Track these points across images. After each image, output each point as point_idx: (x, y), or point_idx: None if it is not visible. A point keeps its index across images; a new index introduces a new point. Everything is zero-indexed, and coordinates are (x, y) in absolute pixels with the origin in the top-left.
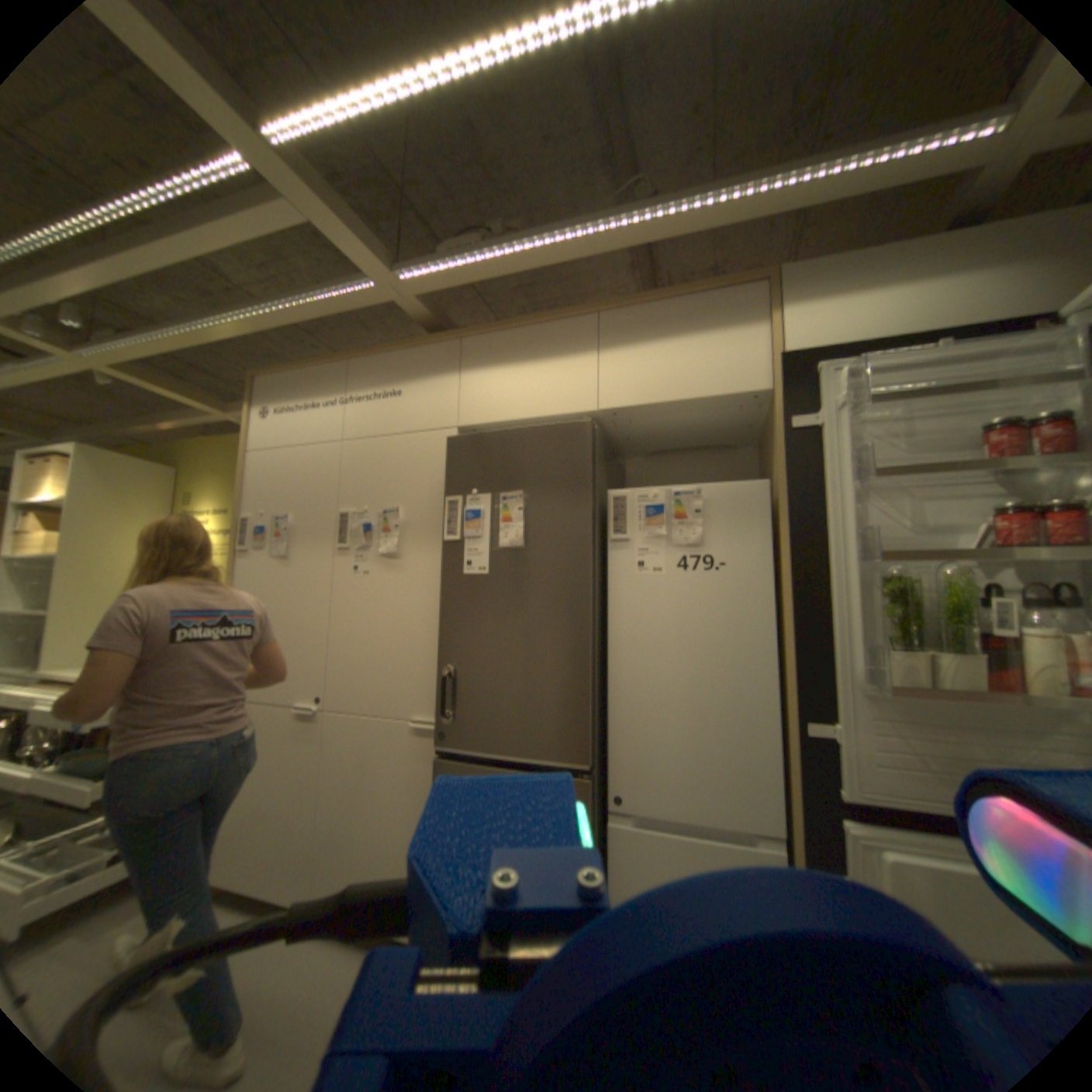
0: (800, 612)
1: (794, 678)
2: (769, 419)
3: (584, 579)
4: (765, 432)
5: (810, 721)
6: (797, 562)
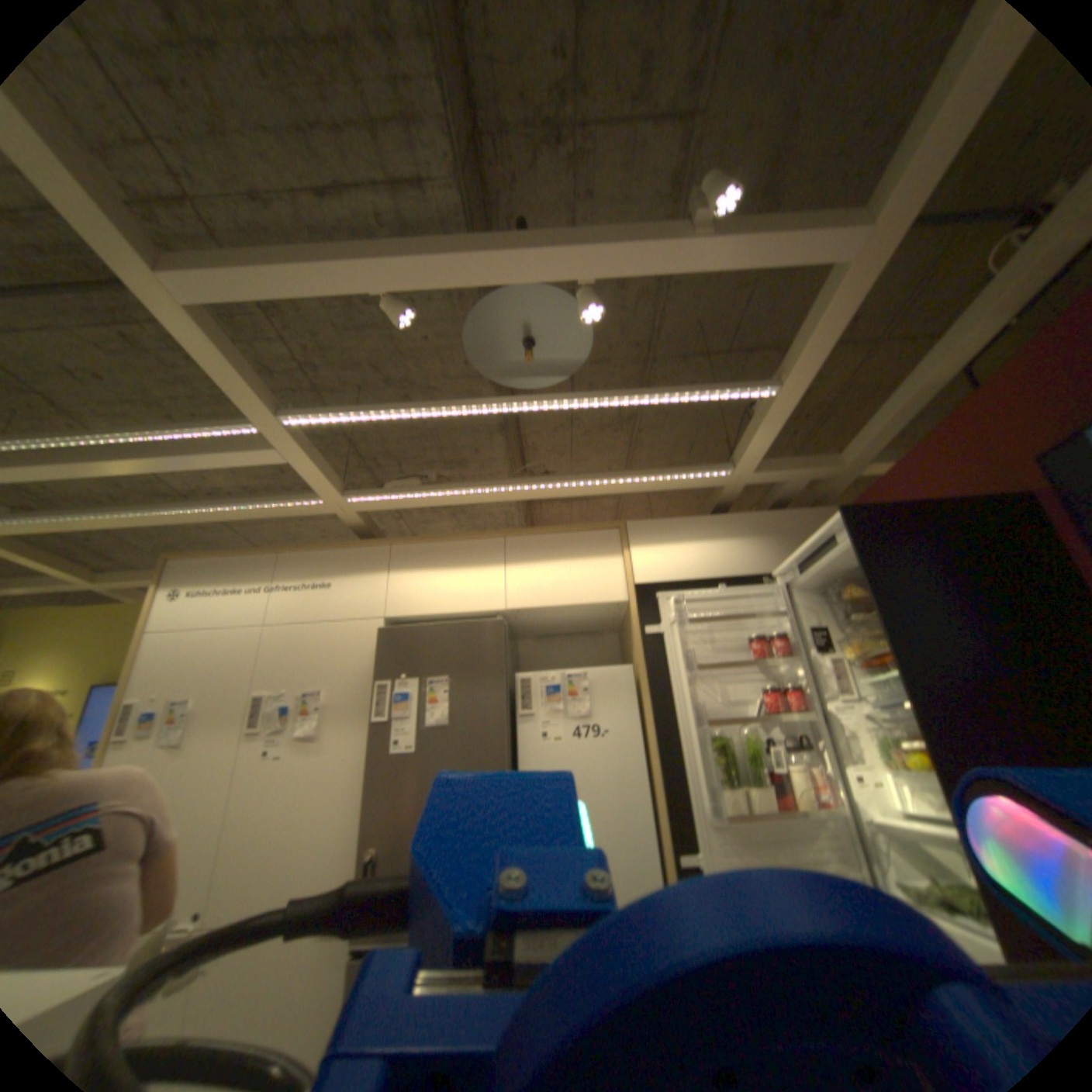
0: (663, 766)
1: (665, 821)
2: (626, 617)
3: (501, 750)
4: (623, 624)
5: (681, 856)
6: (657, 727)
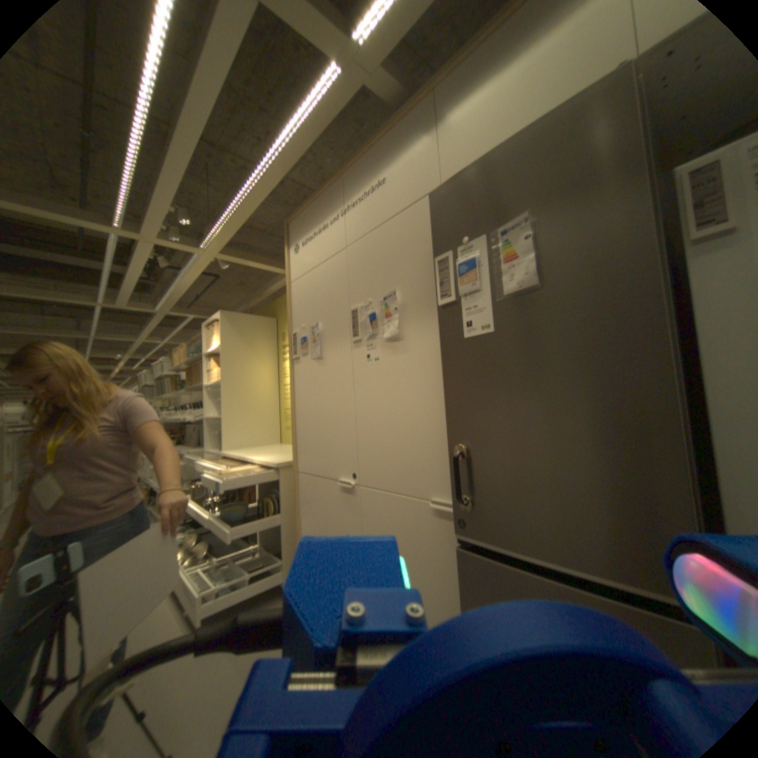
0: None
1: None
2: None
3: (654, 305)
4: None
5: None
6: None
